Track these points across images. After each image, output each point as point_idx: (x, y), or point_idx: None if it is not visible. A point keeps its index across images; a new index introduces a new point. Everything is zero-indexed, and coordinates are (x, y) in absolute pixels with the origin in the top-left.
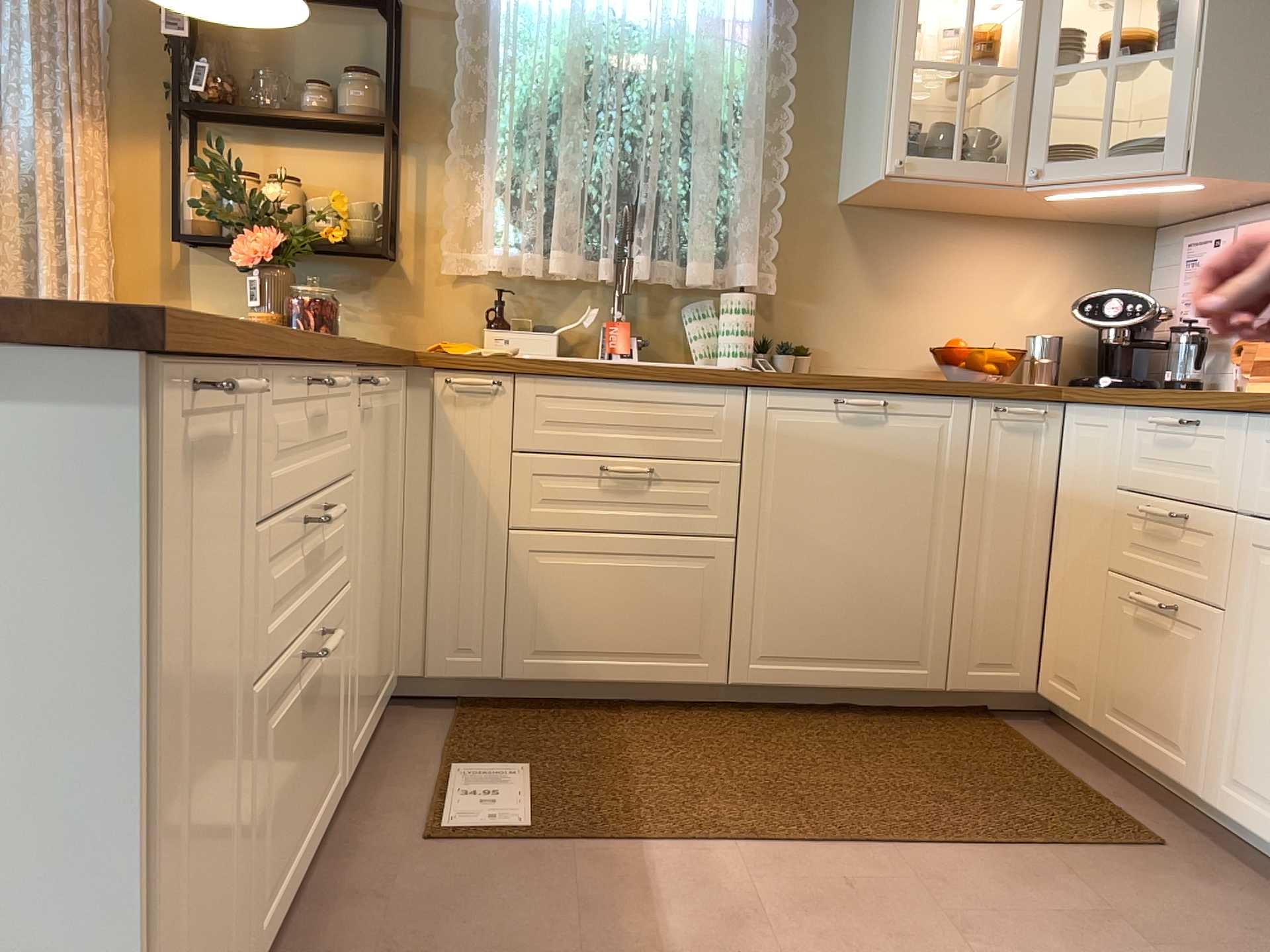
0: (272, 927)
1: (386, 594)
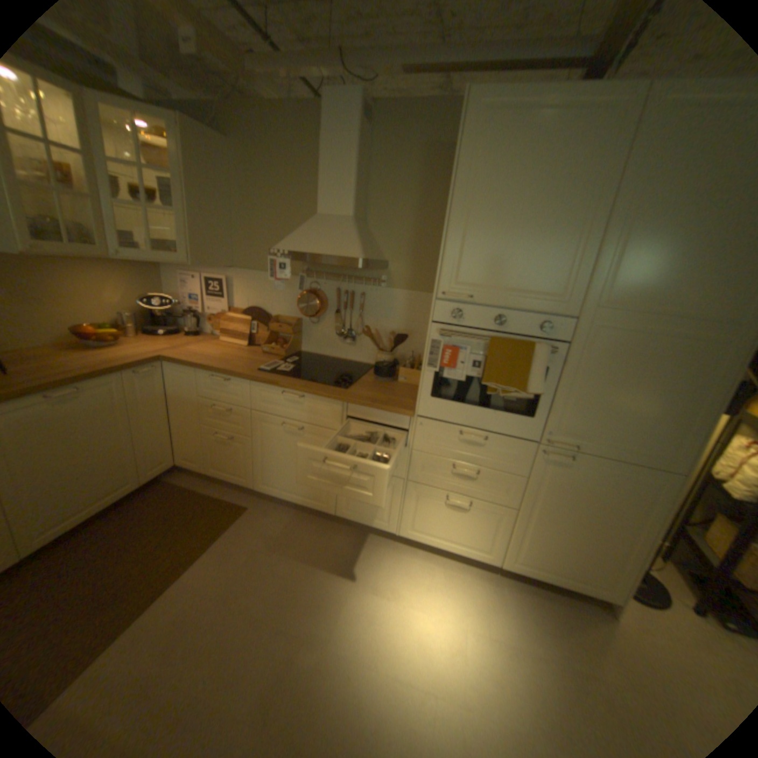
0: None
1: None
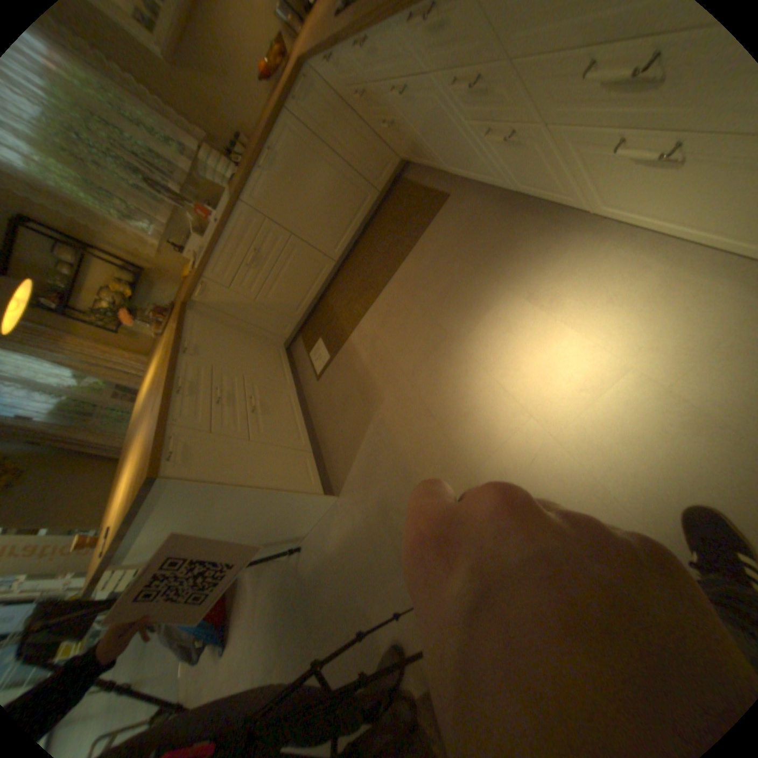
0: (308, 432)
1: (258, 347)
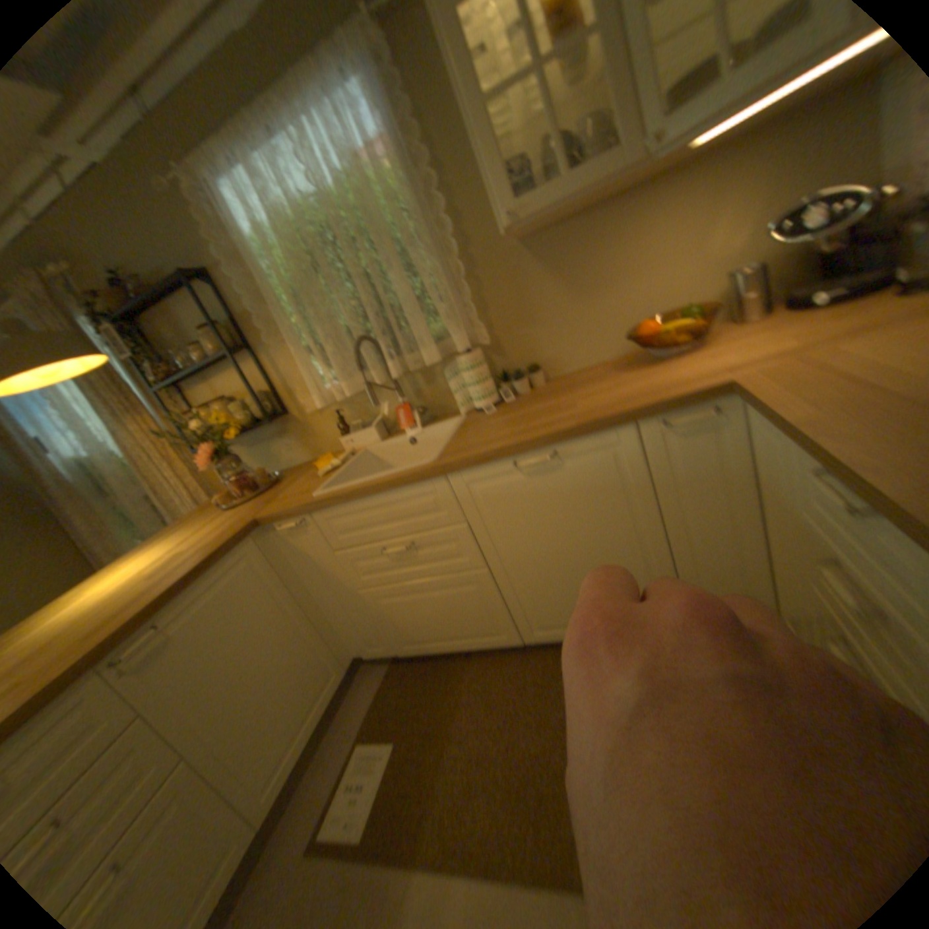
0: None
1: (293, 661)
